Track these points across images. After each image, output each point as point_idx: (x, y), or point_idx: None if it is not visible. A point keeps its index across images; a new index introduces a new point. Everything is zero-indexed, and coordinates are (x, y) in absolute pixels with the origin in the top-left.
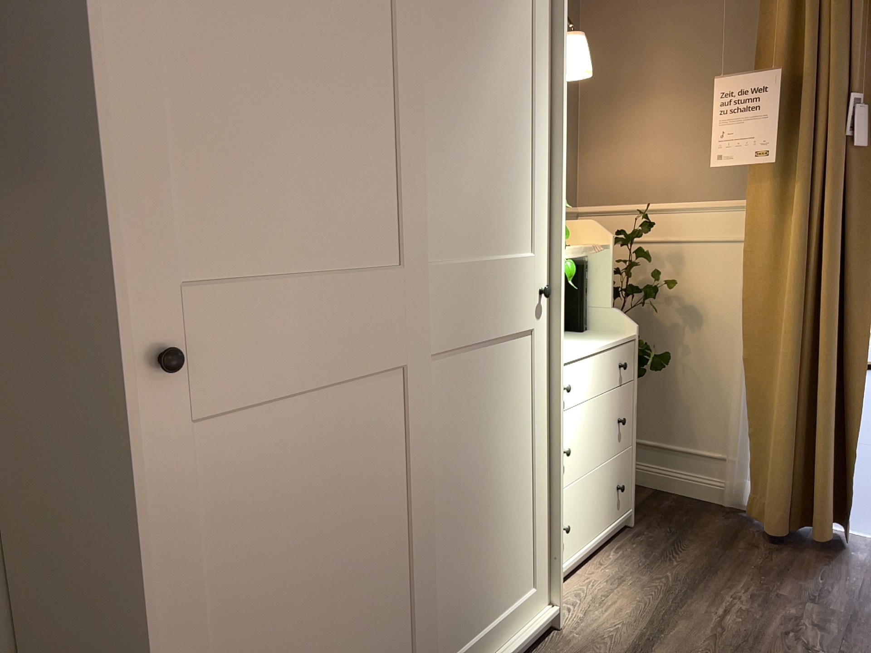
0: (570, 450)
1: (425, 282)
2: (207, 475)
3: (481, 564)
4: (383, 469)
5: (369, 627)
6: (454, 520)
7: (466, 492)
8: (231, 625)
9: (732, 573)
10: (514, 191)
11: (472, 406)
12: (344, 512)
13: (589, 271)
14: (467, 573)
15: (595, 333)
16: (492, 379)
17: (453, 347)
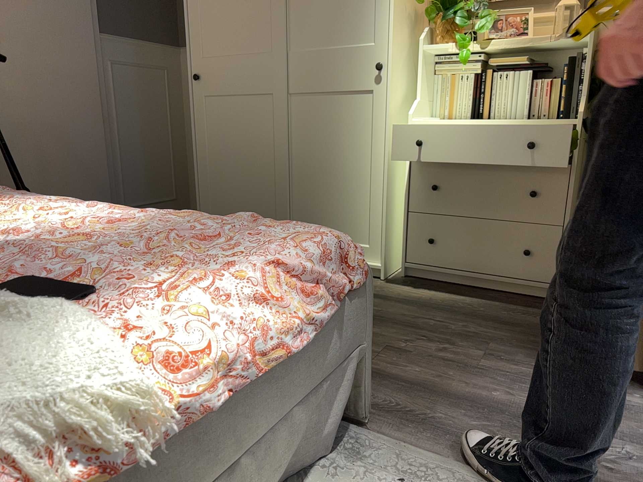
0: (435, 186)
1: (288, 60)
2: (209, 113)
3: (326, 206)
4: (264, 133)
5: (257, 190)
6: (308, 174)
7: (316, 165)
8: (214, 160)
9: (512, 332)
10: (356, 8)
11: (321, 124)
12: (248, 143)
13: (584, 63)
14: (316, 205)
15: (568, 120)
16: (336, 113)
17: (307, 92)
